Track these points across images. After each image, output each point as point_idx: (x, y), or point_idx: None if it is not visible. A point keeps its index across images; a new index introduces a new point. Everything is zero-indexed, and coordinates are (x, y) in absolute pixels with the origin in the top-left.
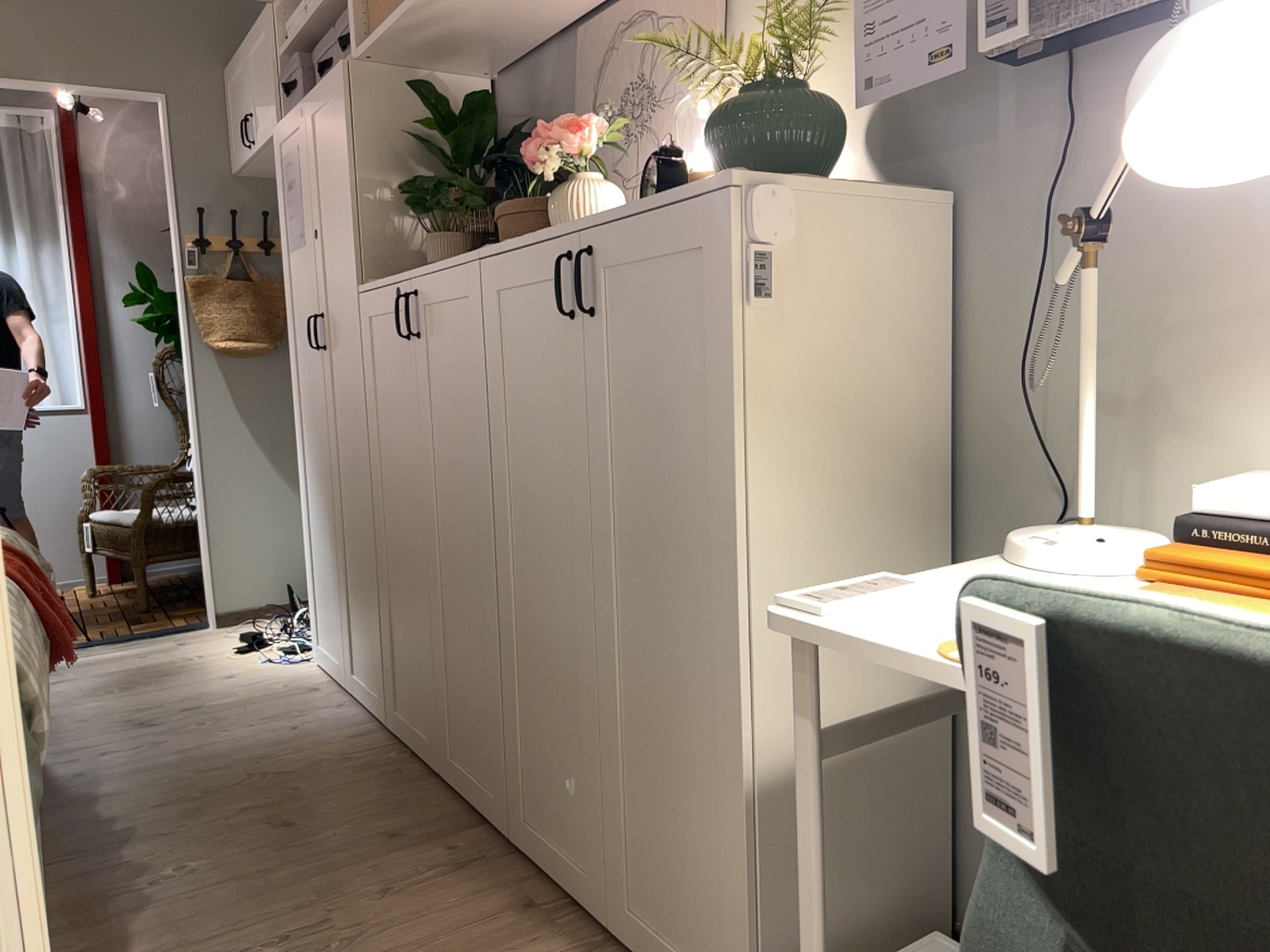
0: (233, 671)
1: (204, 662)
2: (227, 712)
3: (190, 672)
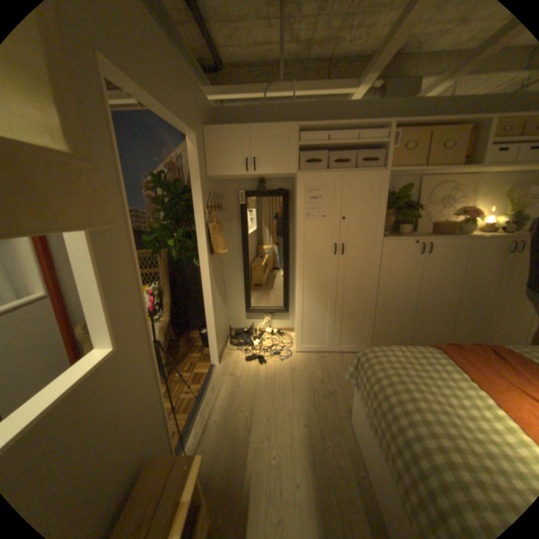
0: (287, 368)
1: (266, 373)
2: (331, 375)
3: (276, 377)
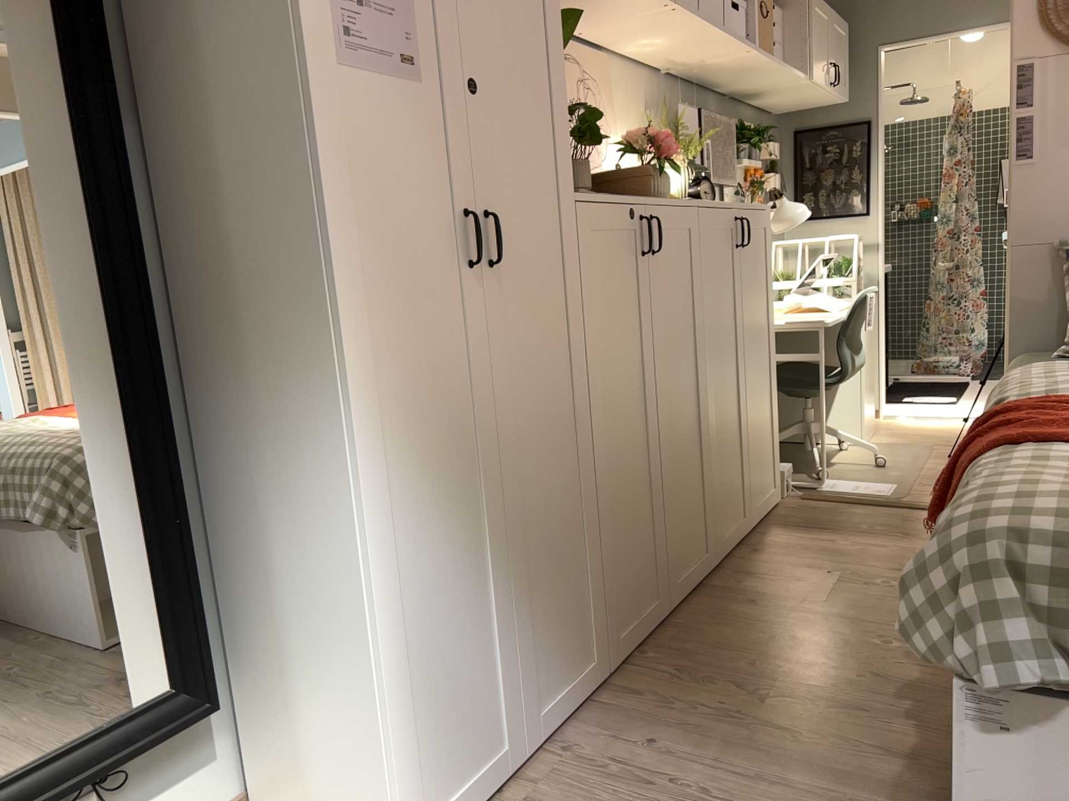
0: None
1: None
2: None
3: None
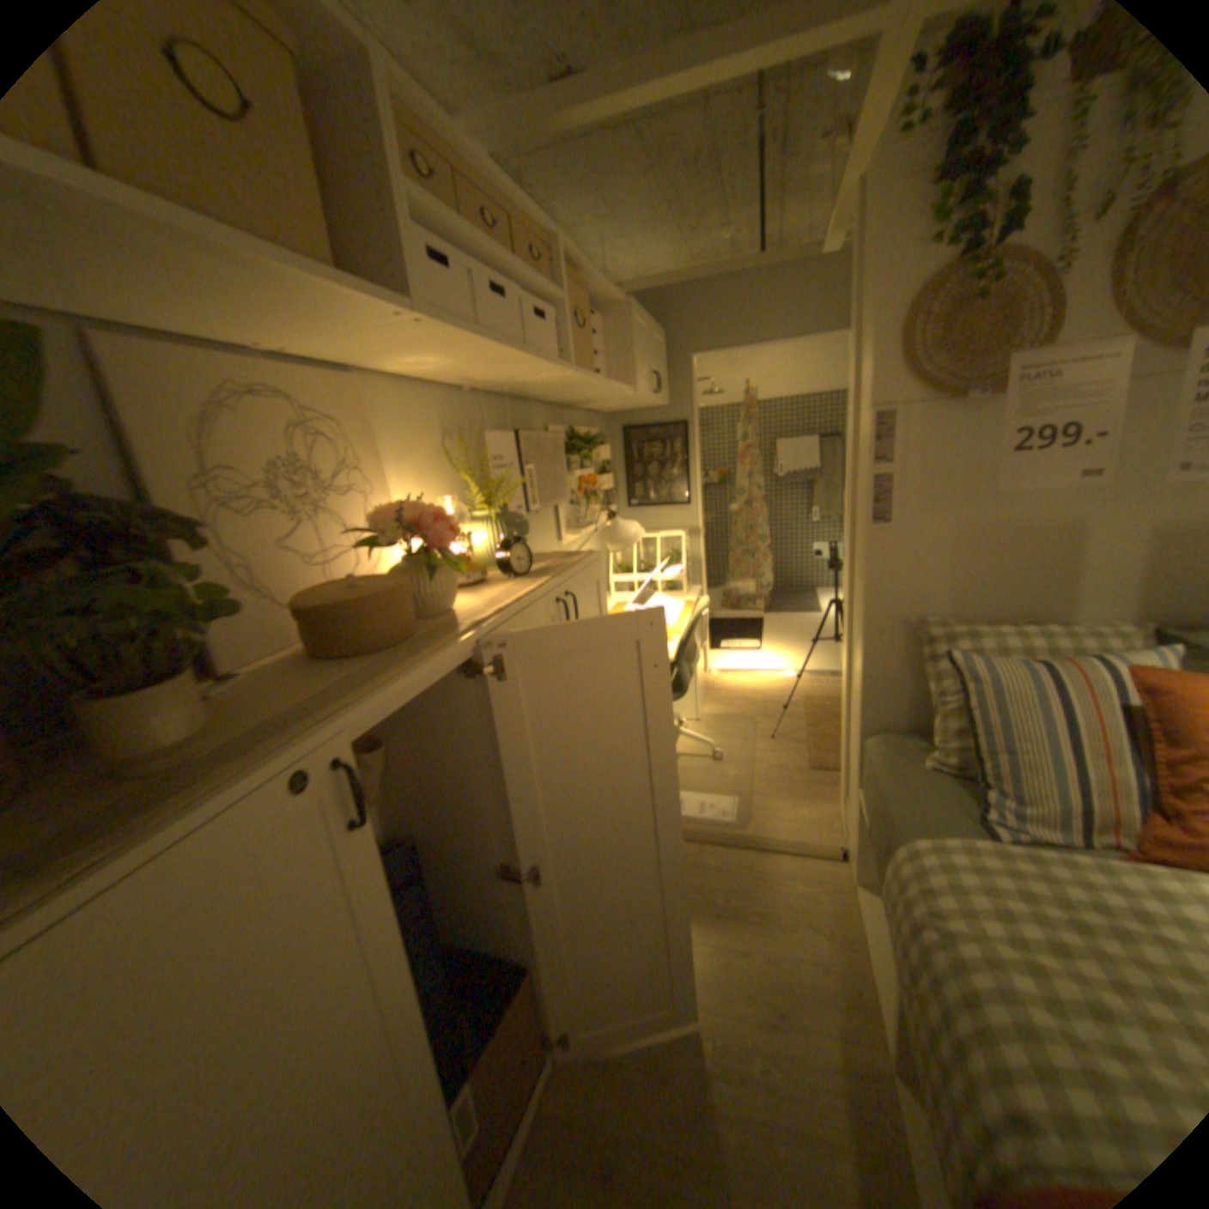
0: None
1: None
2: None
3: None
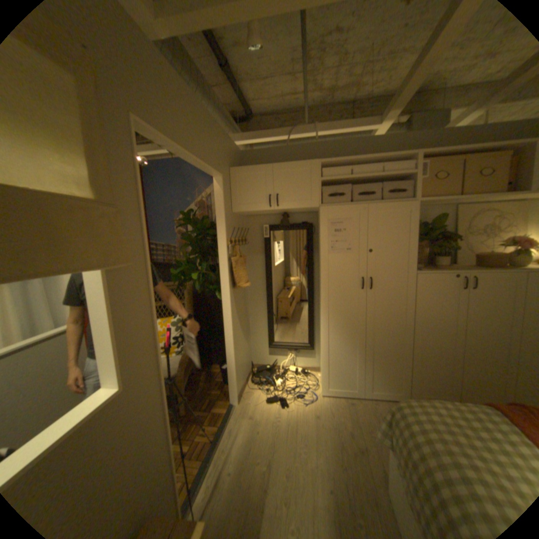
0: (311, 415)
1: (288, 419)
2: (363, 429)
3: (299, 425)
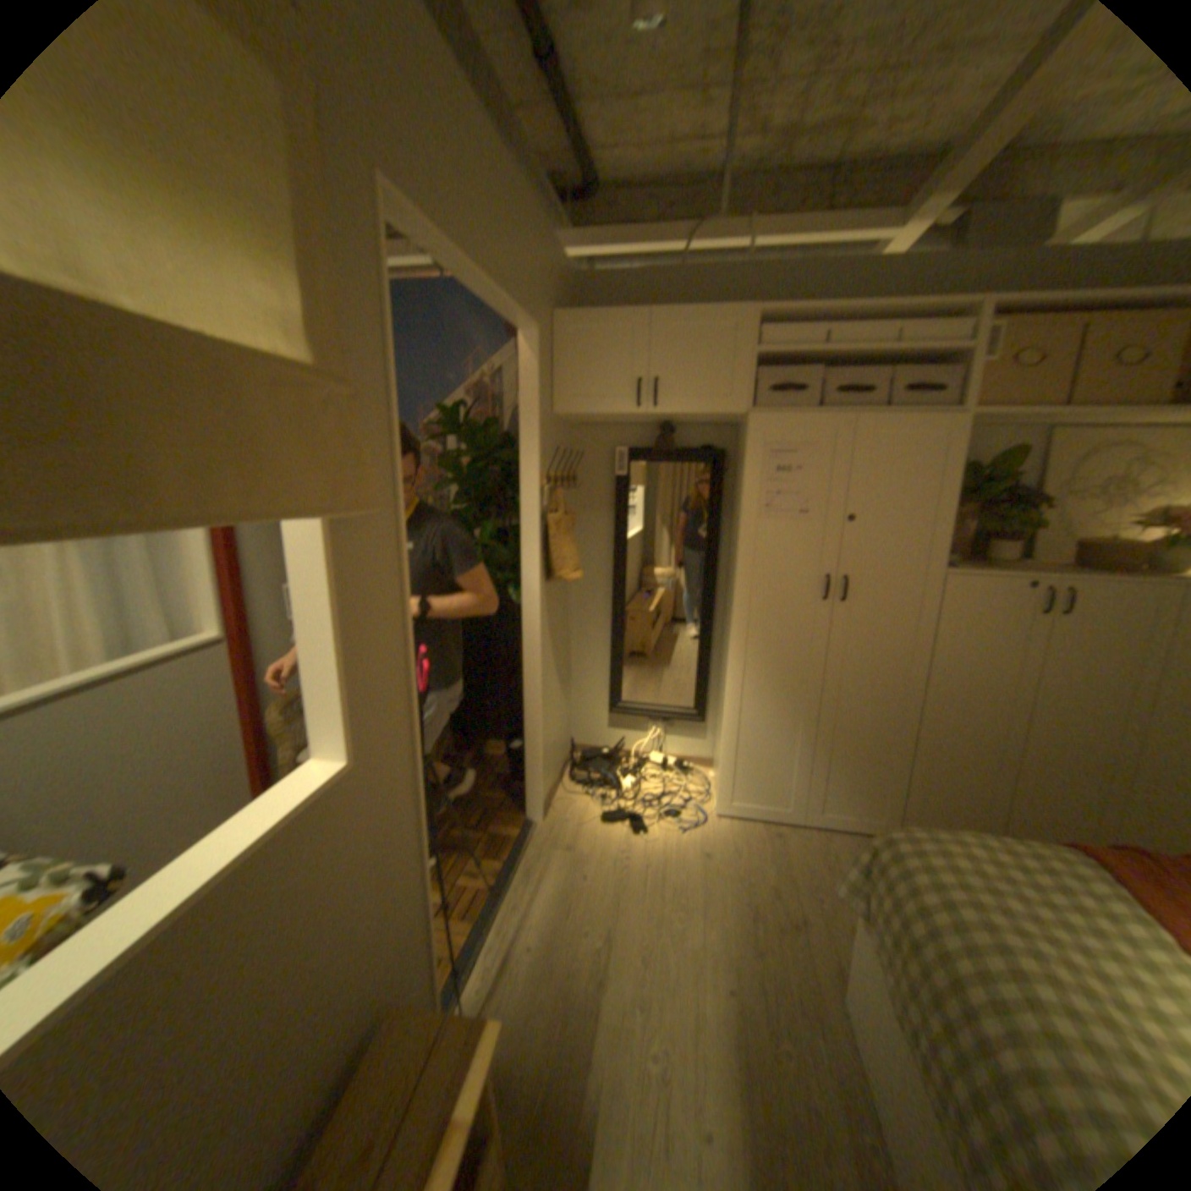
0: (694, 852)
1: (647, 857)
2: (799, 883)
3: (669, 870)
